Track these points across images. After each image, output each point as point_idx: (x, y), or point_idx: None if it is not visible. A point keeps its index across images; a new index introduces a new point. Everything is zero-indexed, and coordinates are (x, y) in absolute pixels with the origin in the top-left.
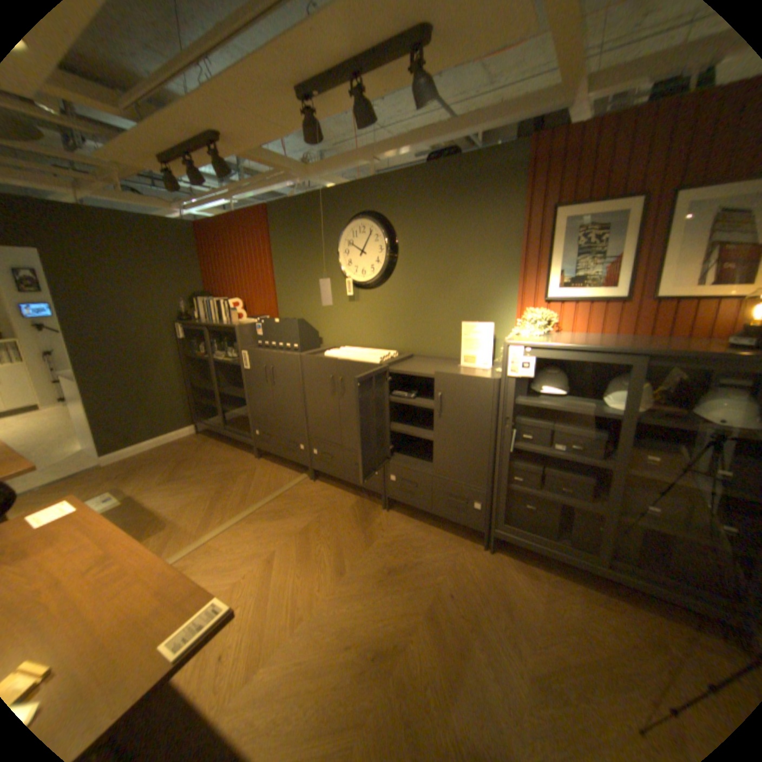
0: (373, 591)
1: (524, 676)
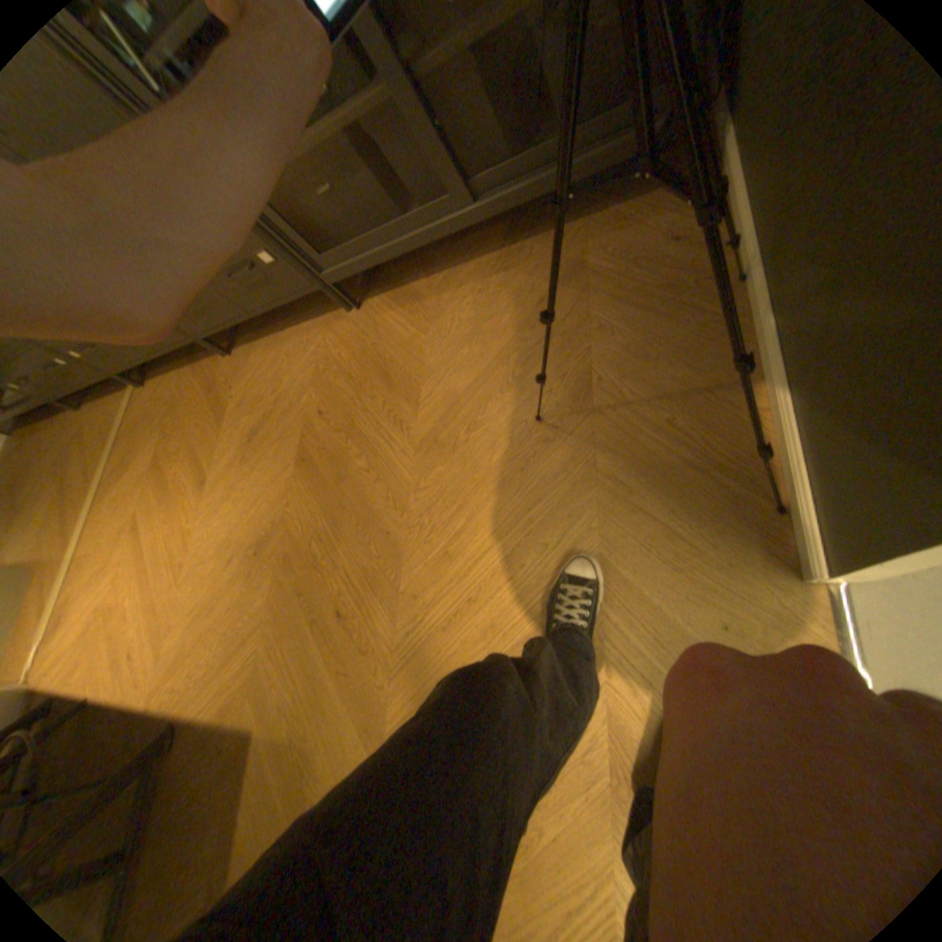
0: (241, 476)
1: (411, 448)
